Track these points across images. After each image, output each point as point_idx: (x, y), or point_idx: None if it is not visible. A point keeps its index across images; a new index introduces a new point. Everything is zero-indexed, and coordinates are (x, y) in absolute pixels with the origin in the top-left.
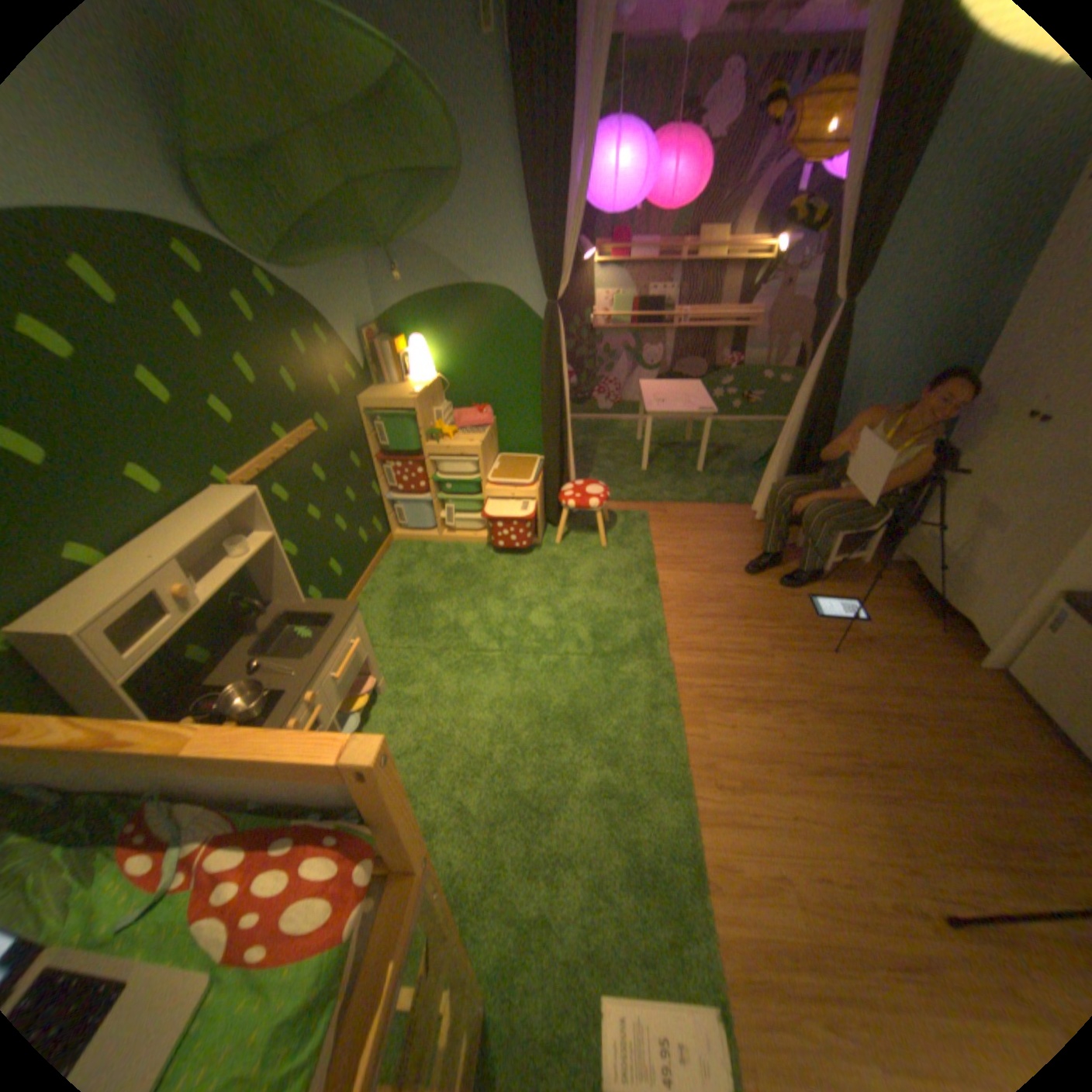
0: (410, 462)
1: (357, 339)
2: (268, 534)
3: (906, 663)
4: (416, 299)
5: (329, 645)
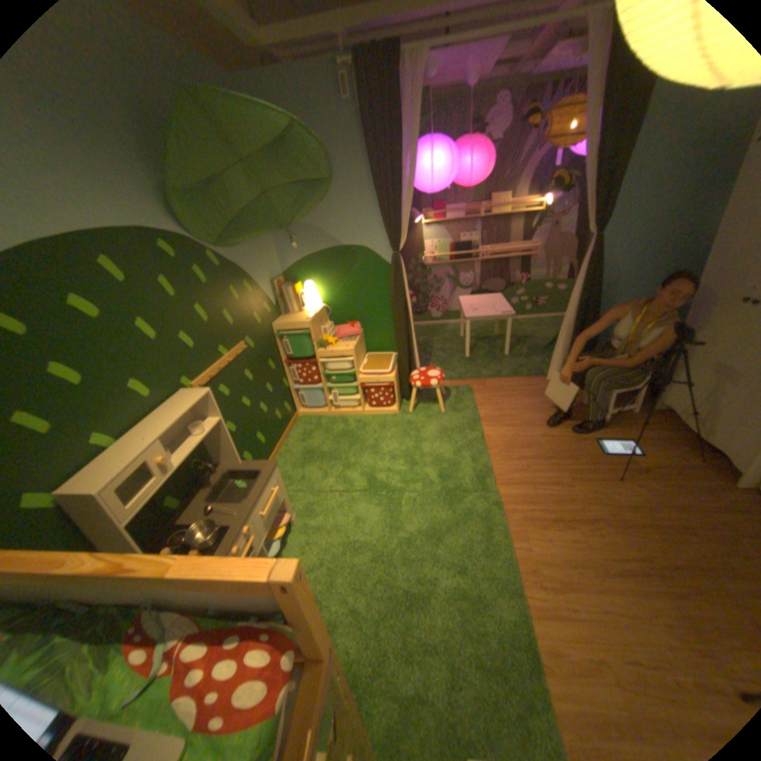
0: (308, 363)
1: (270, 287)
2: (217, 419)
3: (677, 487)
4: (307, 258)
5: (258, 494)
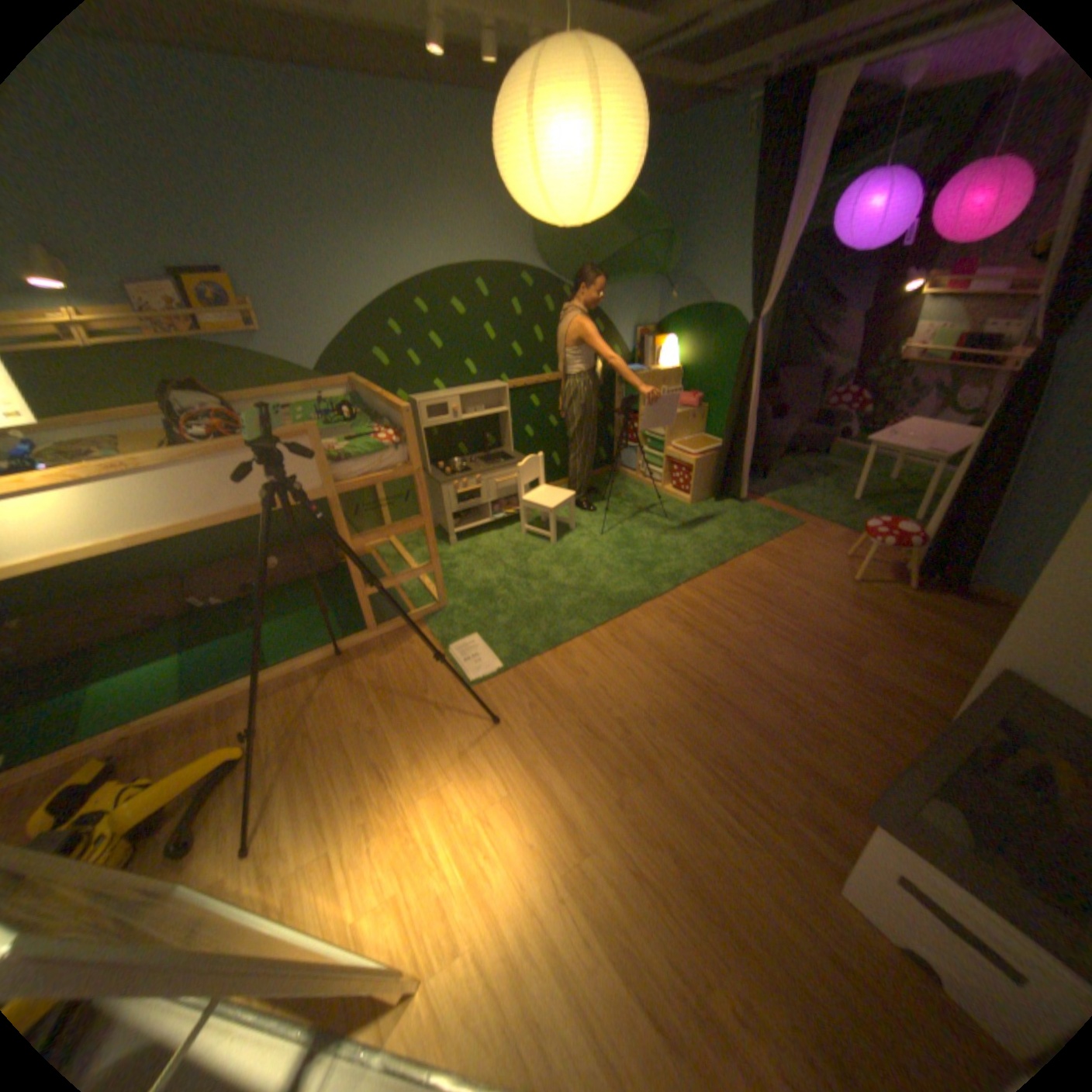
0: (630, 418)
1: (633, 334)
2: (506, 411)
3: (864, 696)
4: (681, 312)
5: (500, 468)
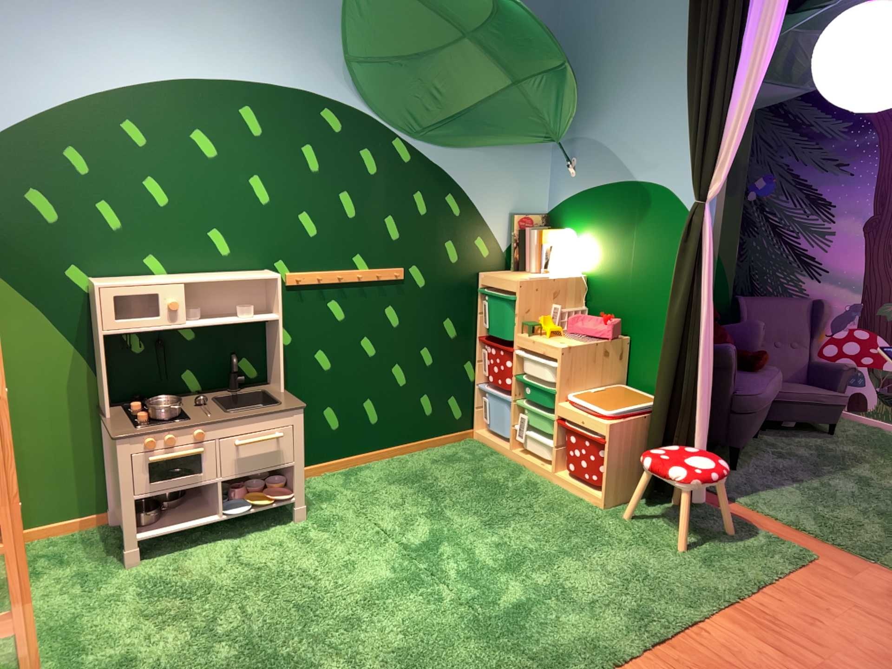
0: (502, 348)
1: (509, 221)
2: (275, 316)
3: None
4: (584, 193)
5: (247, 415)
